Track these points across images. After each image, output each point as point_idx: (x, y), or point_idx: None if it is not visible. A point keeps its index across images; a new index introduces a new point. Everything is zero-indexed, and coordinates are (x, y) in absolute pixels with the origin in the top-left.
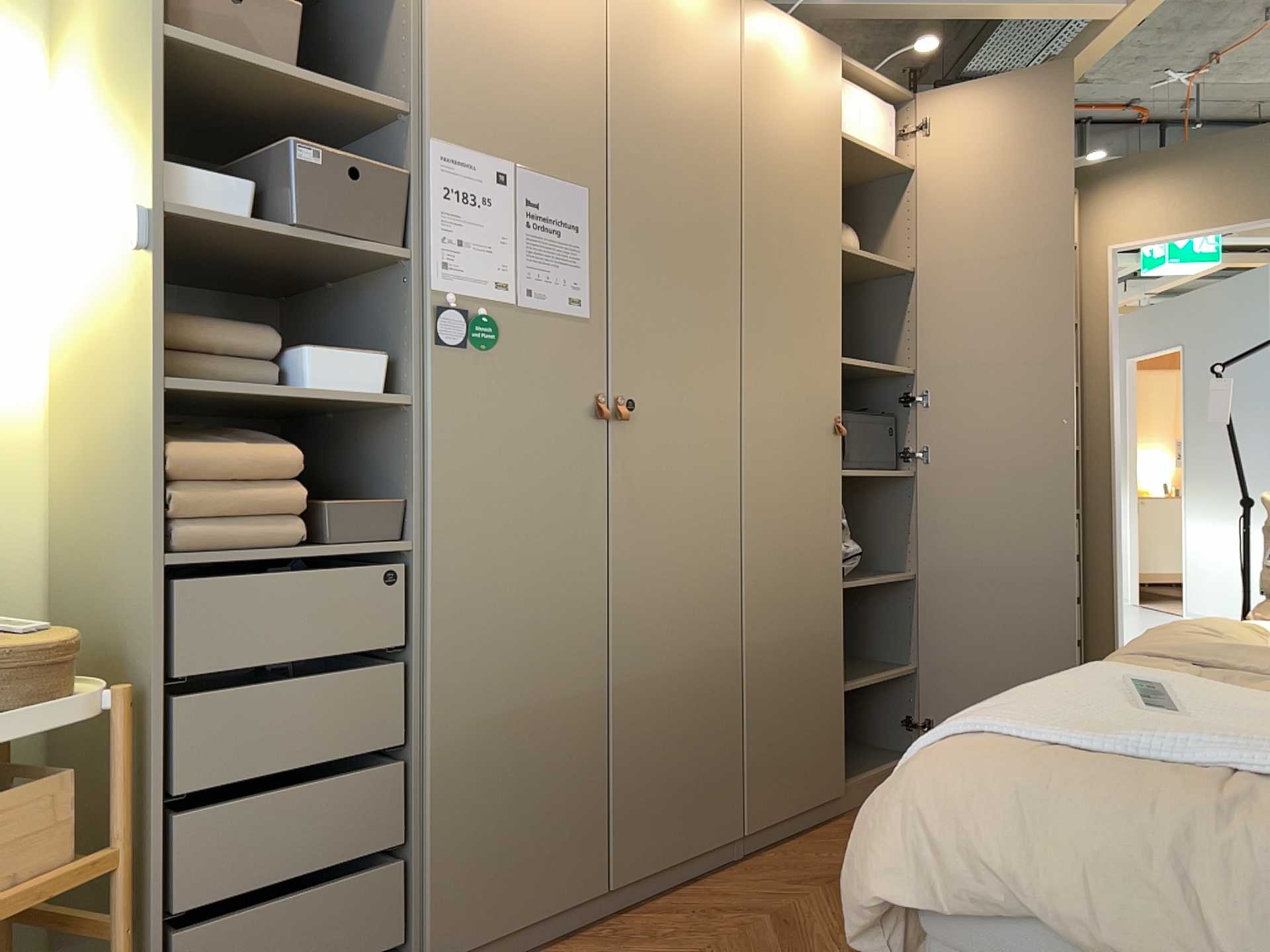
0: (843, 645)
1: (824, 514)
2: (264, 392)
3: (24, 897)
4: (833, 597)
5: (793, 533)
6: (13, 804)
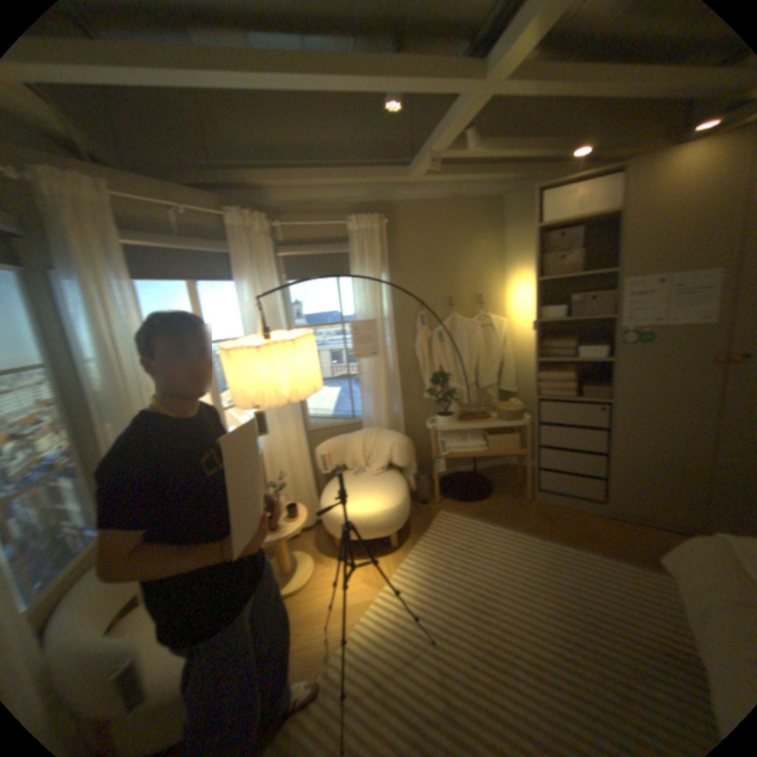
0: None
1: None
2: (569, 358)
3: (508, 452)
4: None
5: None
6: (508, 437)
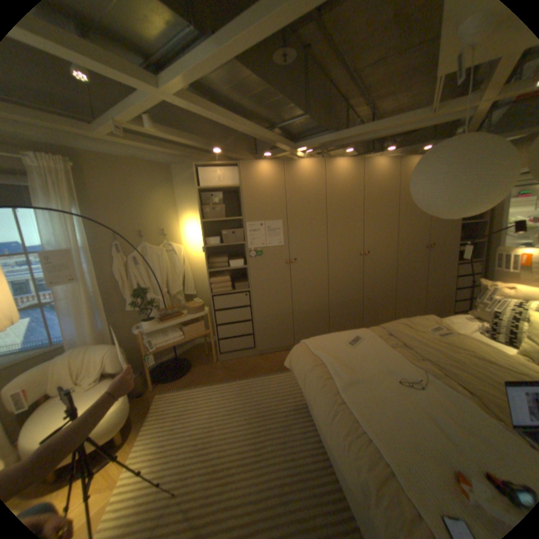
0: (361, 302)
1: (354, 274)
2: (225, 268)
3: (198, 335)
4: (357, 292)
5: (343, 279)
6: (196, 324)
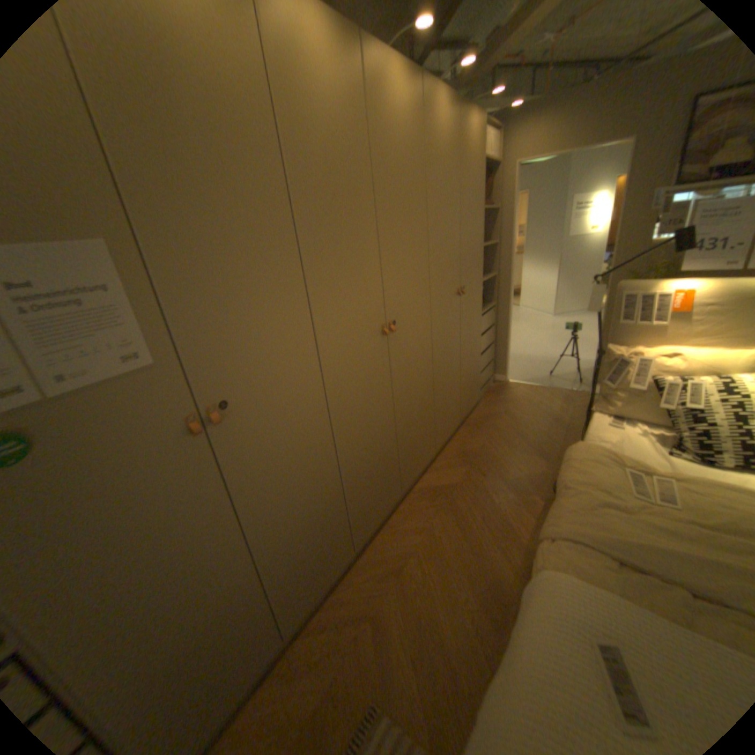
0: (394, 438)
1: (378, 385)
2: None
3: None
4: (387, 421)
5: (362, 406)
6: None
